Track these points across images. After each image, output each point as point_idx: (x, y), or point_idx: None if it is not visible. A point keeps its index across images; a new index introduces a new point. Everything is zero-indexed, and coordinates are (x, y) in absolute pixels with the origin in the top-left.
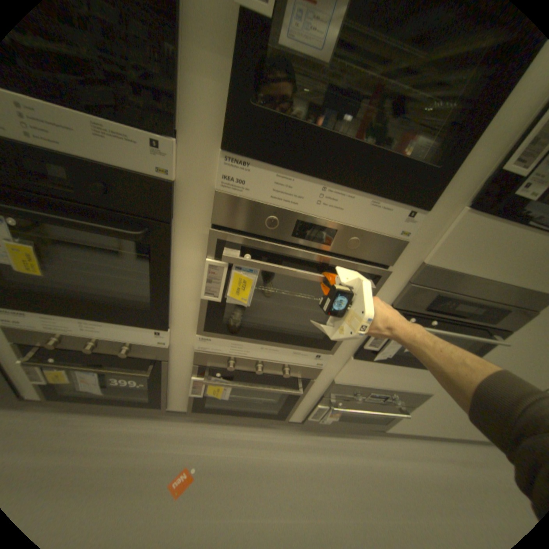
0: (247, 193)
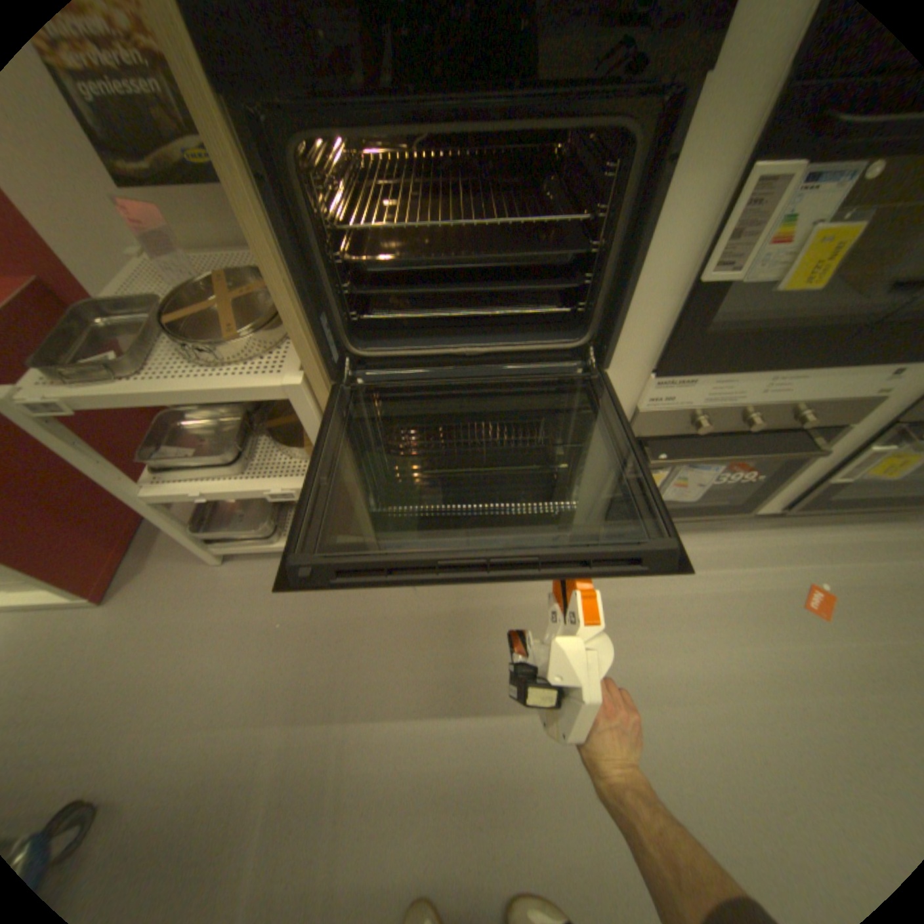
0: None
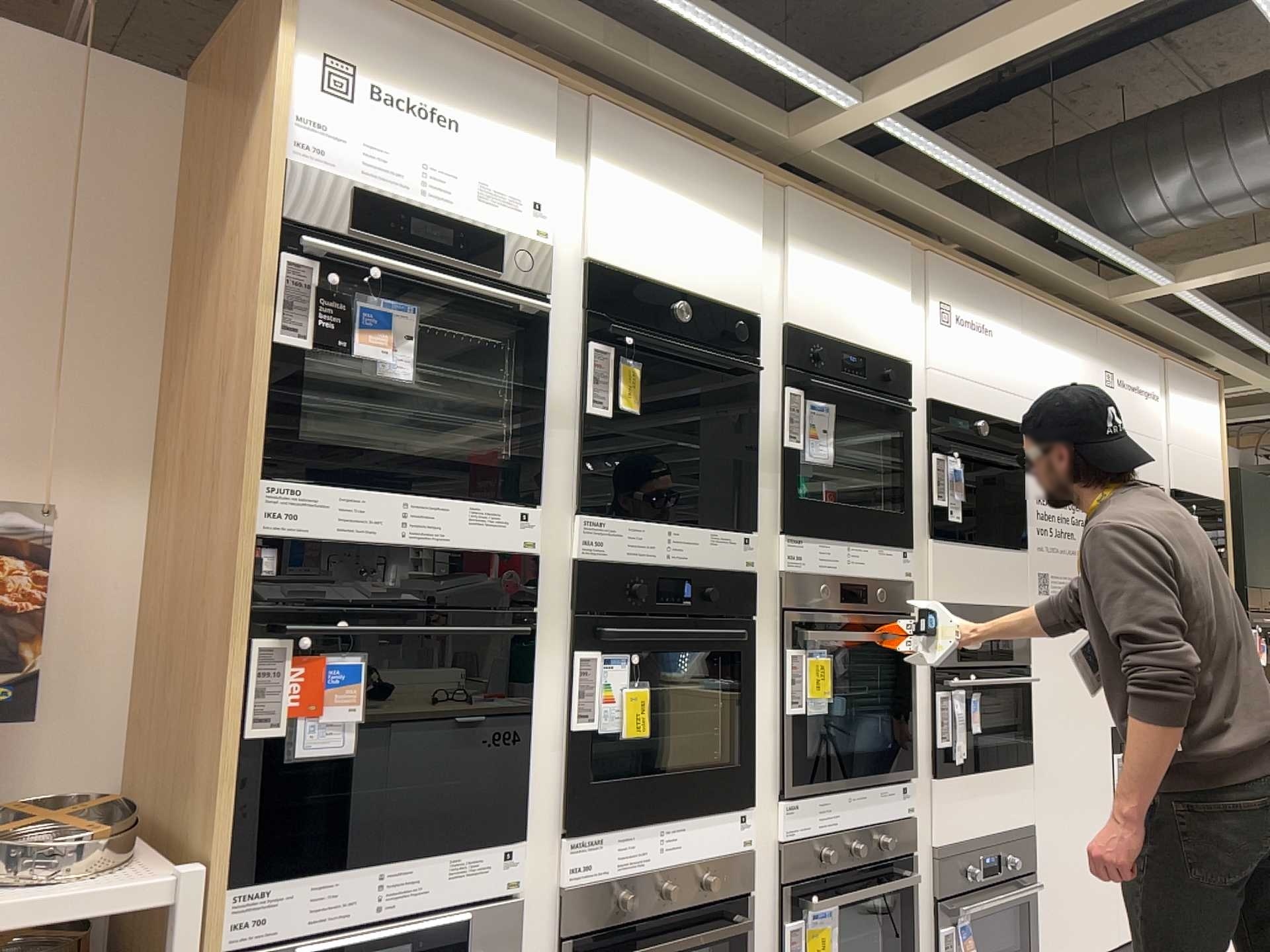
0: (797, 565)
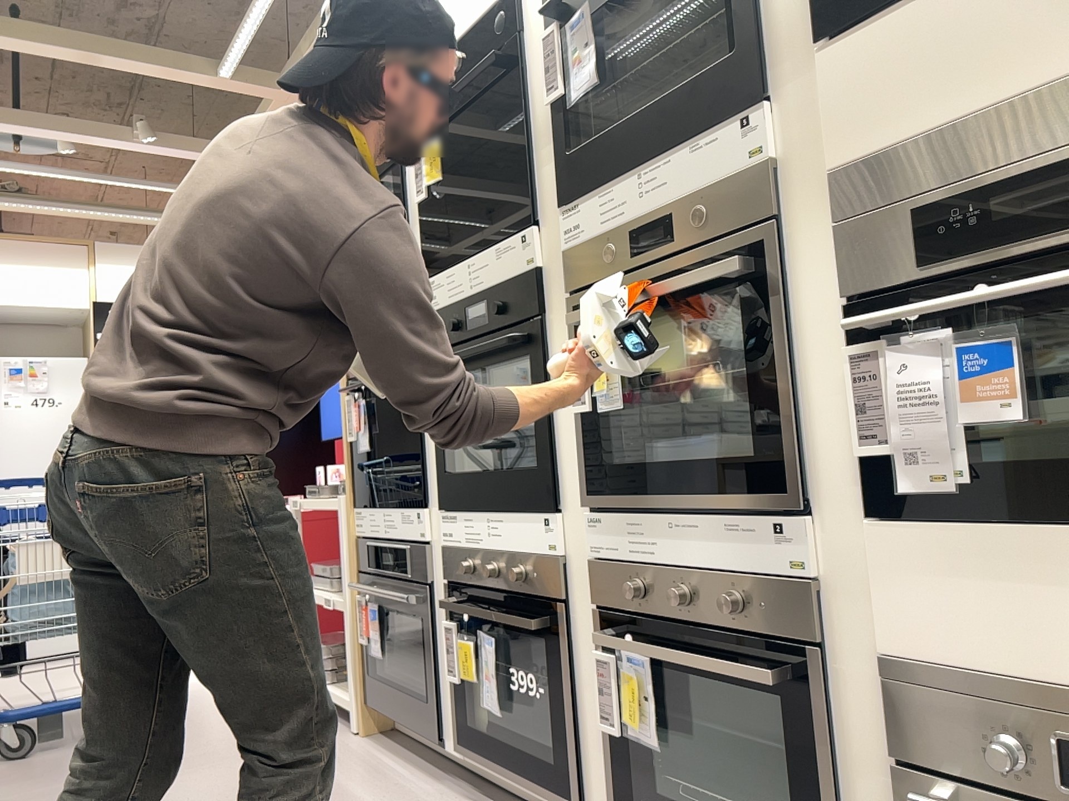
0: (582, 235)
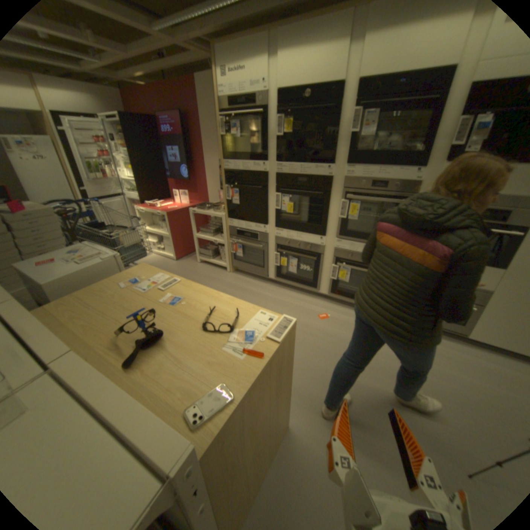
0: (353, 176)
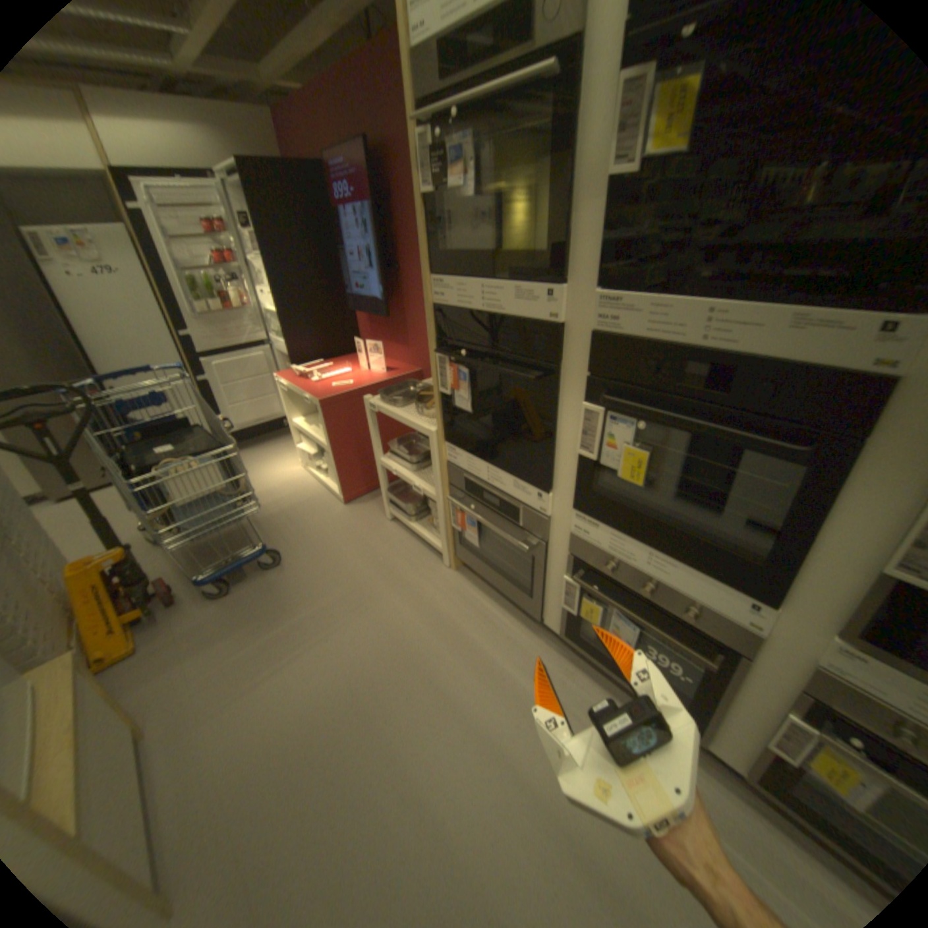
0: None
